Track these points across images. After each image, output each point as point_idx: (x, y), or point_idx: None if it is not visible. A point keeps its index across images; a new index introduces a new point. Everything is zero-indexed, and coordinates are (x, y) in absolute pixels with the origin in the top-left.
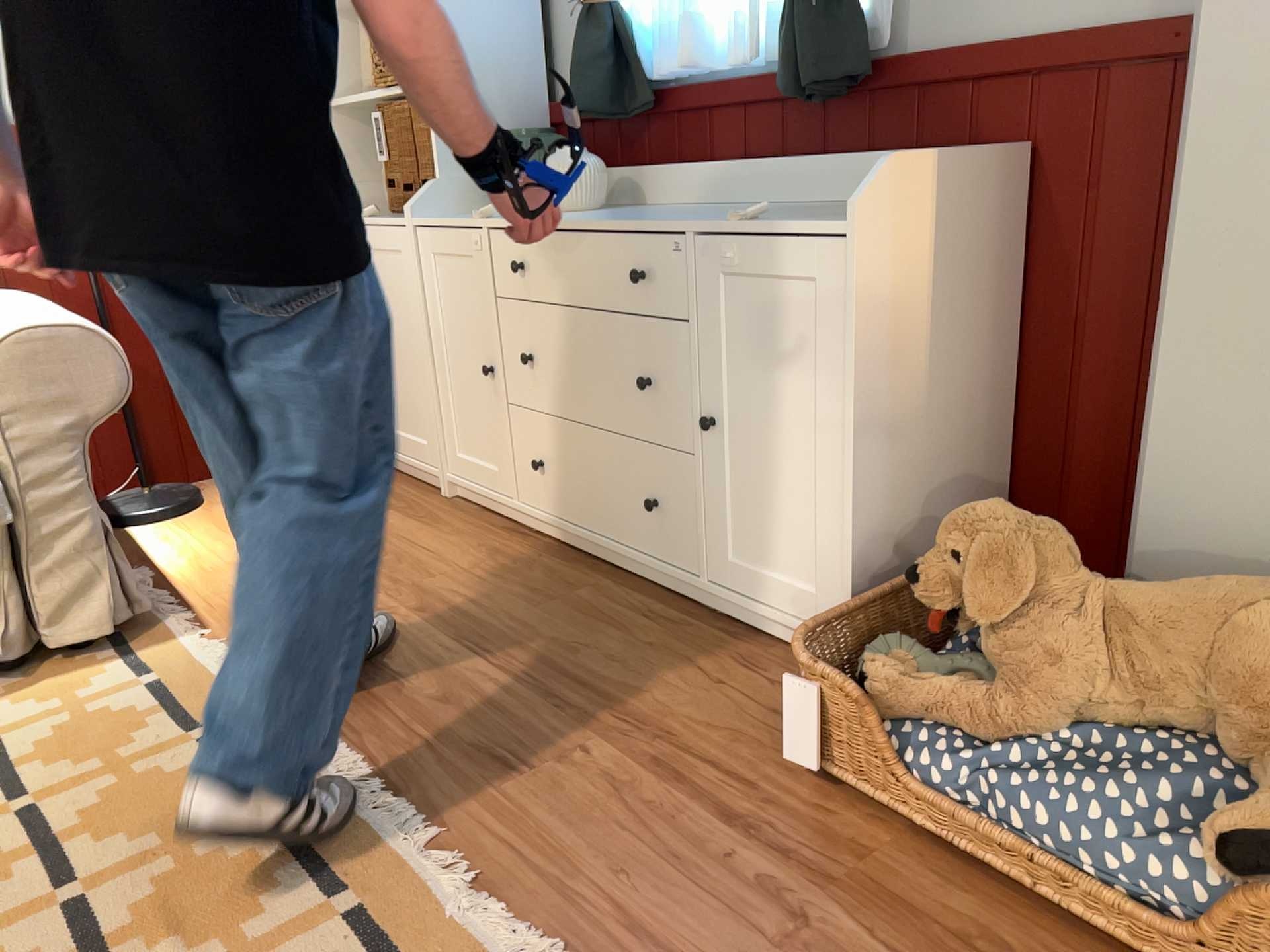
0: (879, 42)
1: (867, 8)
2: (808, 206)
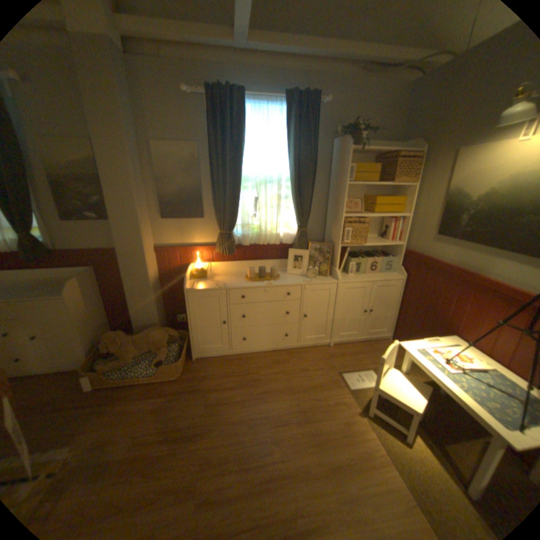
0: (49, 247)
1: (43, 240)
2: (40, 281)
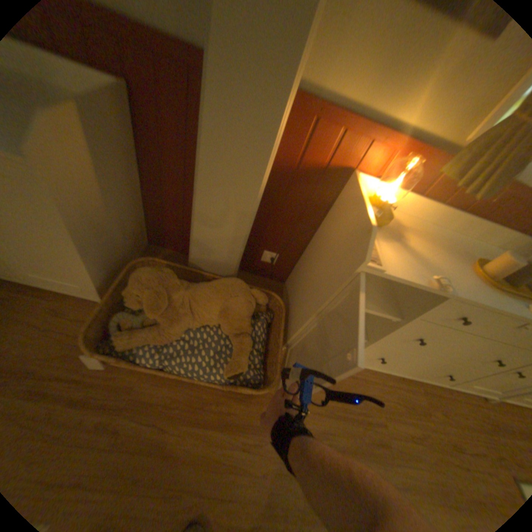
0: None
1: None
2: None
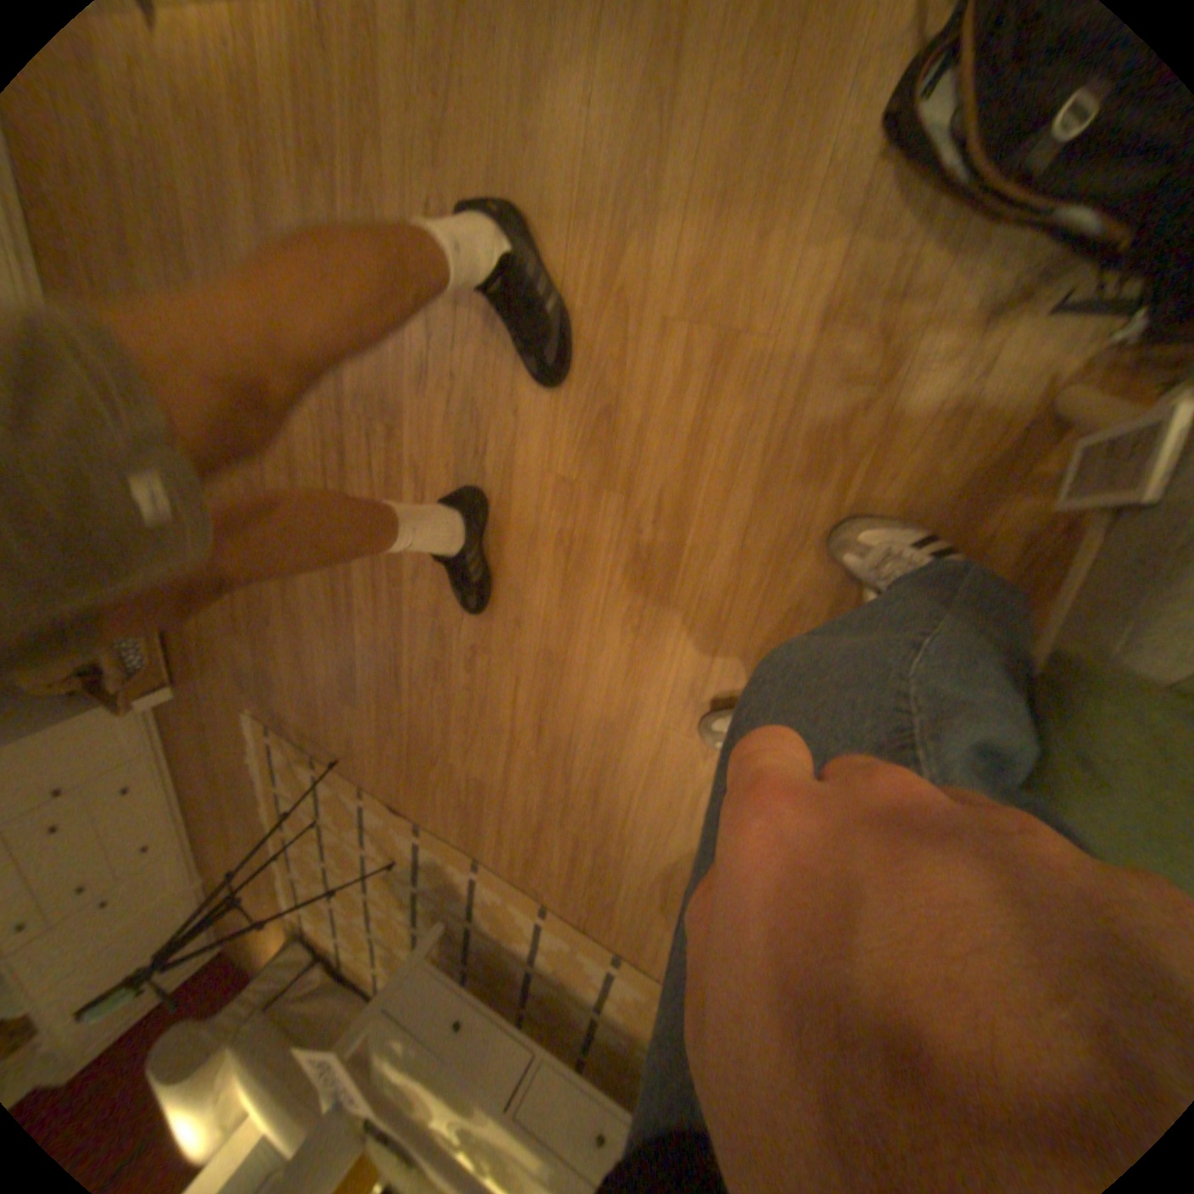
0: None
1: None
2: None
